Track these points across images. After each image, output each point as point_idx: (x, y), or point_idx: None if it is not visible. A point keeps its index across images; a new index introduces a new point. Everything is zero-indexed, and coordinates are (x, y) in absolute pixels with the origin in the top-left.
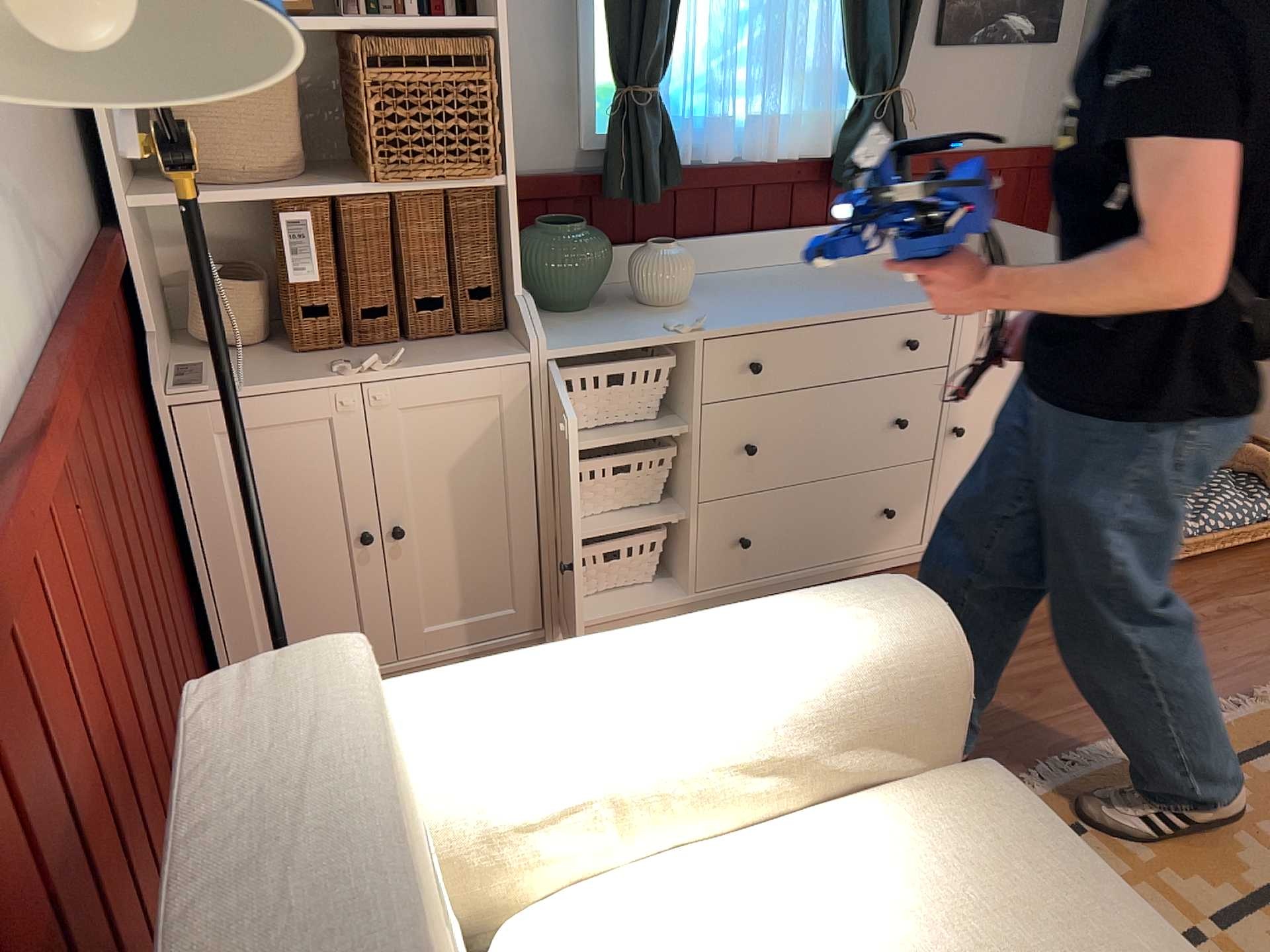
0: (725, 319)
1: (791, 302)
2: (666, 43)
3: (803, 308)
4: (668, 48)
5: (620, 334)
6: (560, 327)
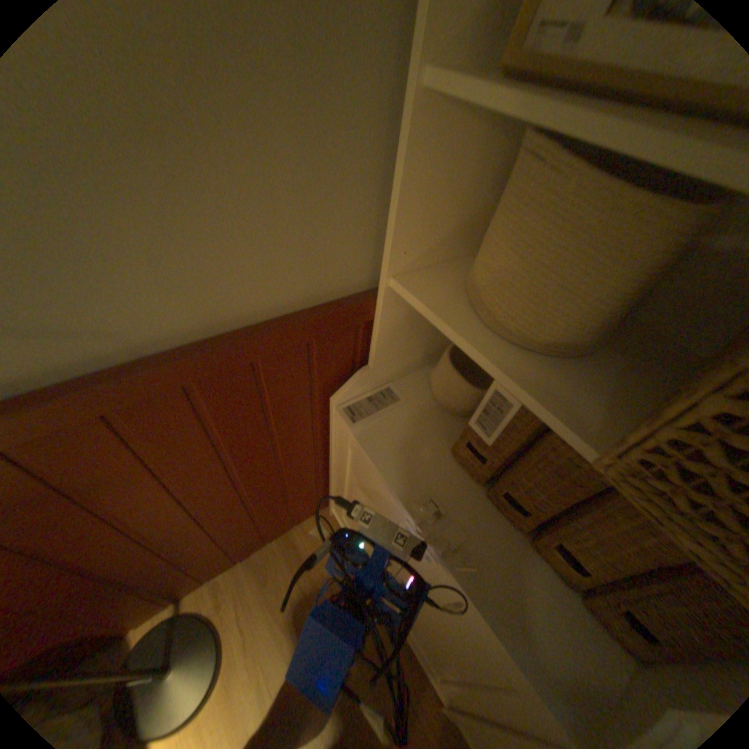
0: None
1: None
2: None
3: None
4: None
5: None
6: None
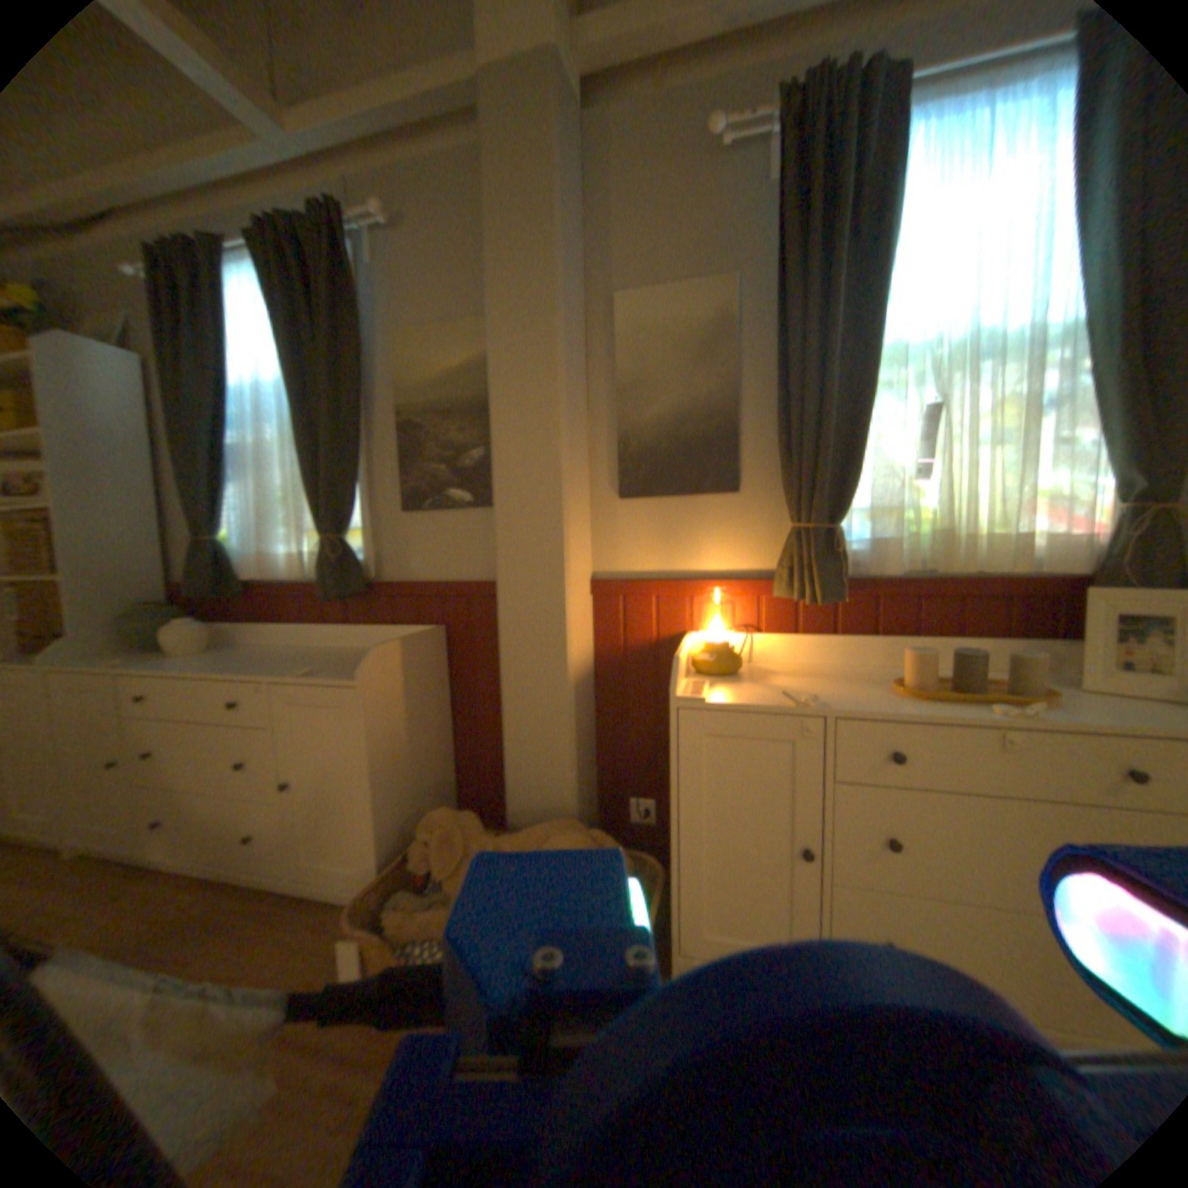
0: (150, 667)
1: (209, 665)
2: (205, 514)
3: (195, 668)
4: (213, 518)
5: (97, 665)
6: (107, 659)
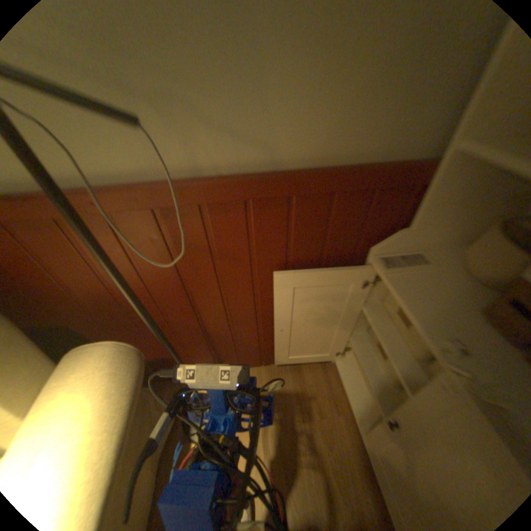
0: None
1: None
2: None
3: None
4: None
5: None
6: None
